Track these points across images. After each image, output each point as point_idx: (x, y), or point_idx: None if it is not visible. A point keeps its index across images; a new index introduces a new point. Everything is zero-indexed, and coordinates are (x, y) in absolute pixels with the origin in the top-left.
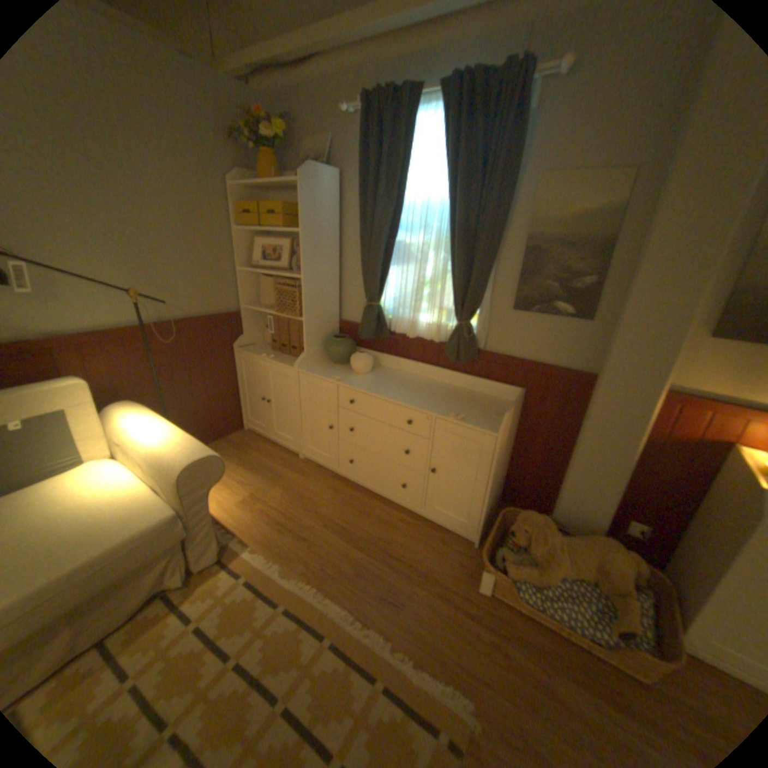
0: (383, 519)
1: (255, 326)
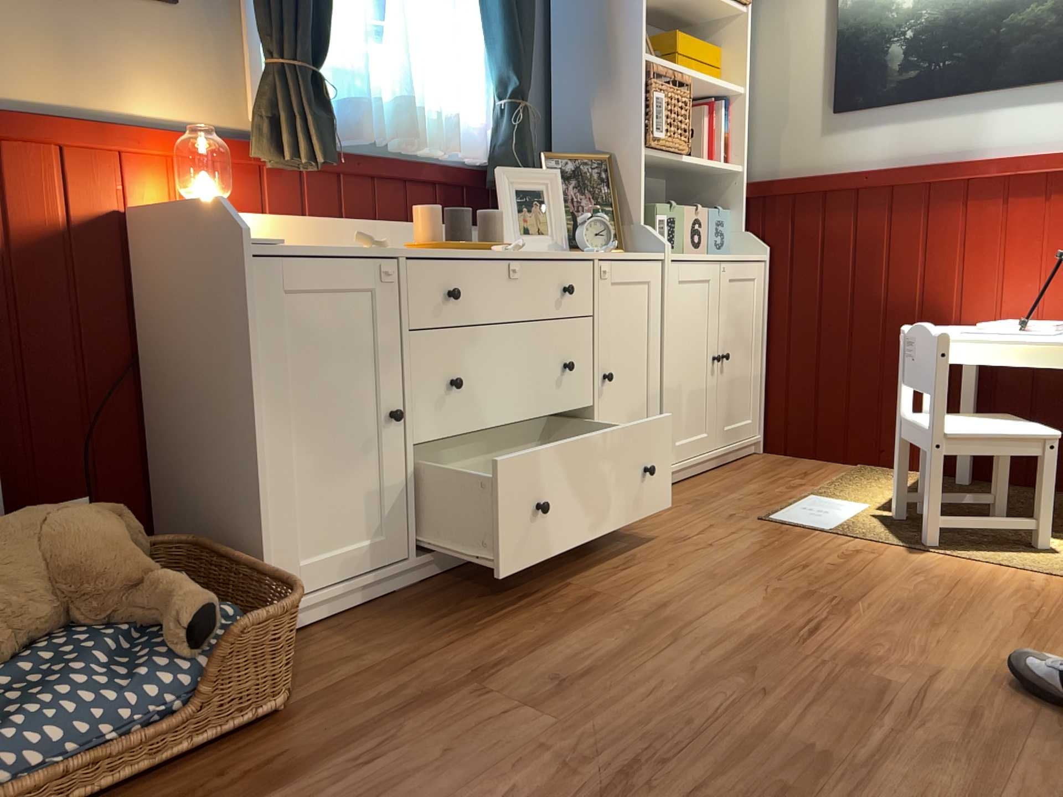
0: None
1: None
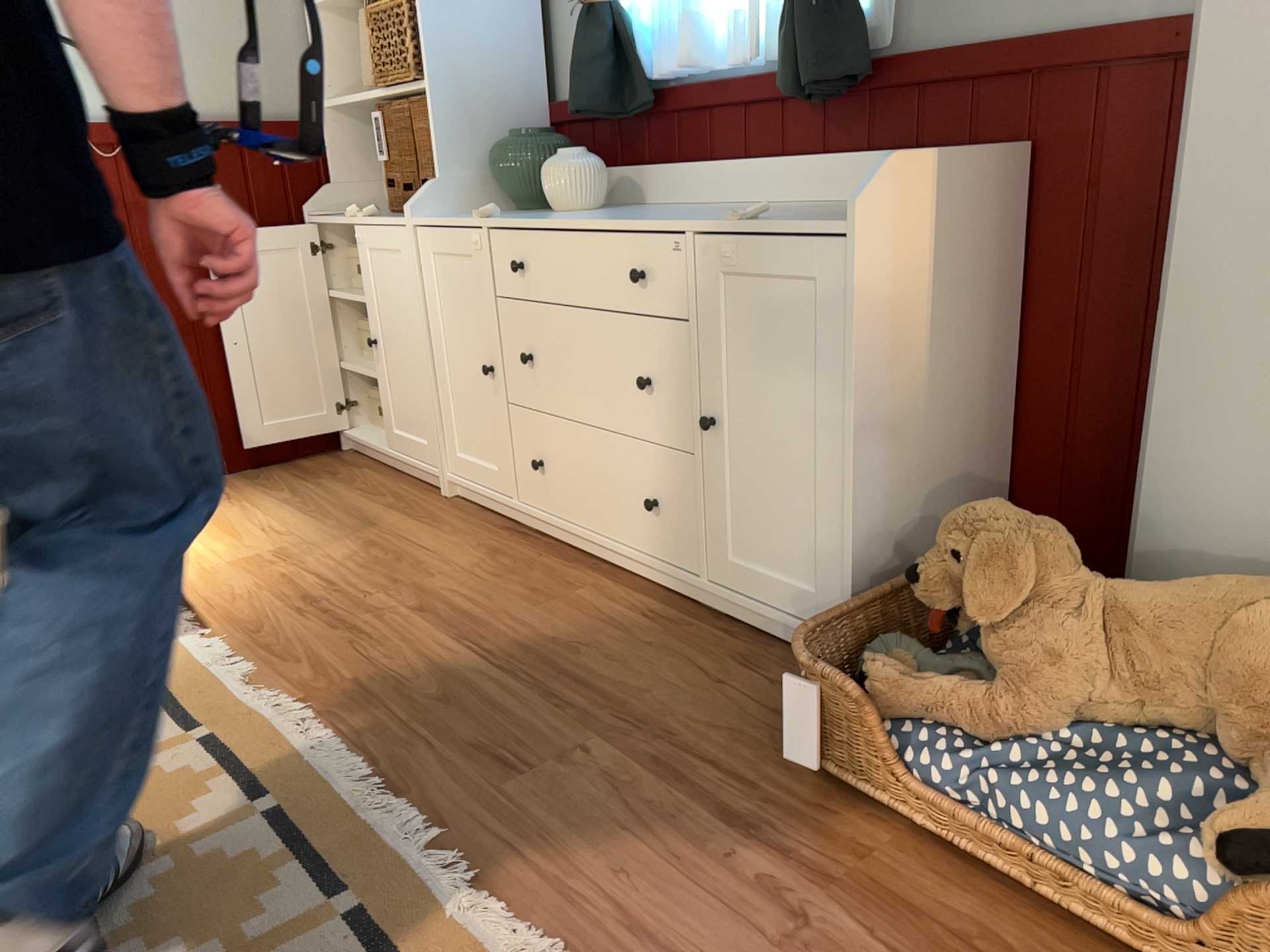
0: (591, 607)
1: (363, 166)
